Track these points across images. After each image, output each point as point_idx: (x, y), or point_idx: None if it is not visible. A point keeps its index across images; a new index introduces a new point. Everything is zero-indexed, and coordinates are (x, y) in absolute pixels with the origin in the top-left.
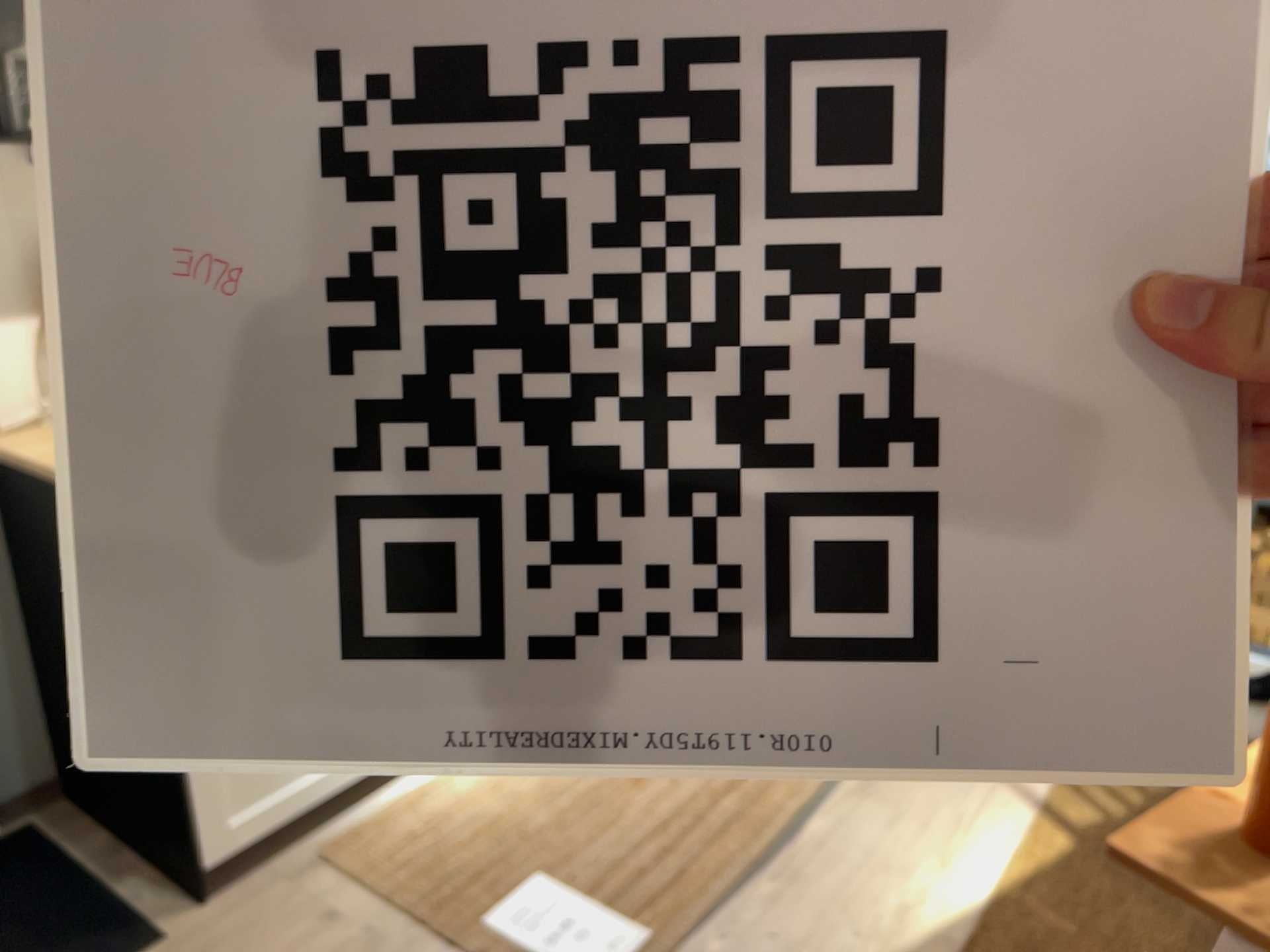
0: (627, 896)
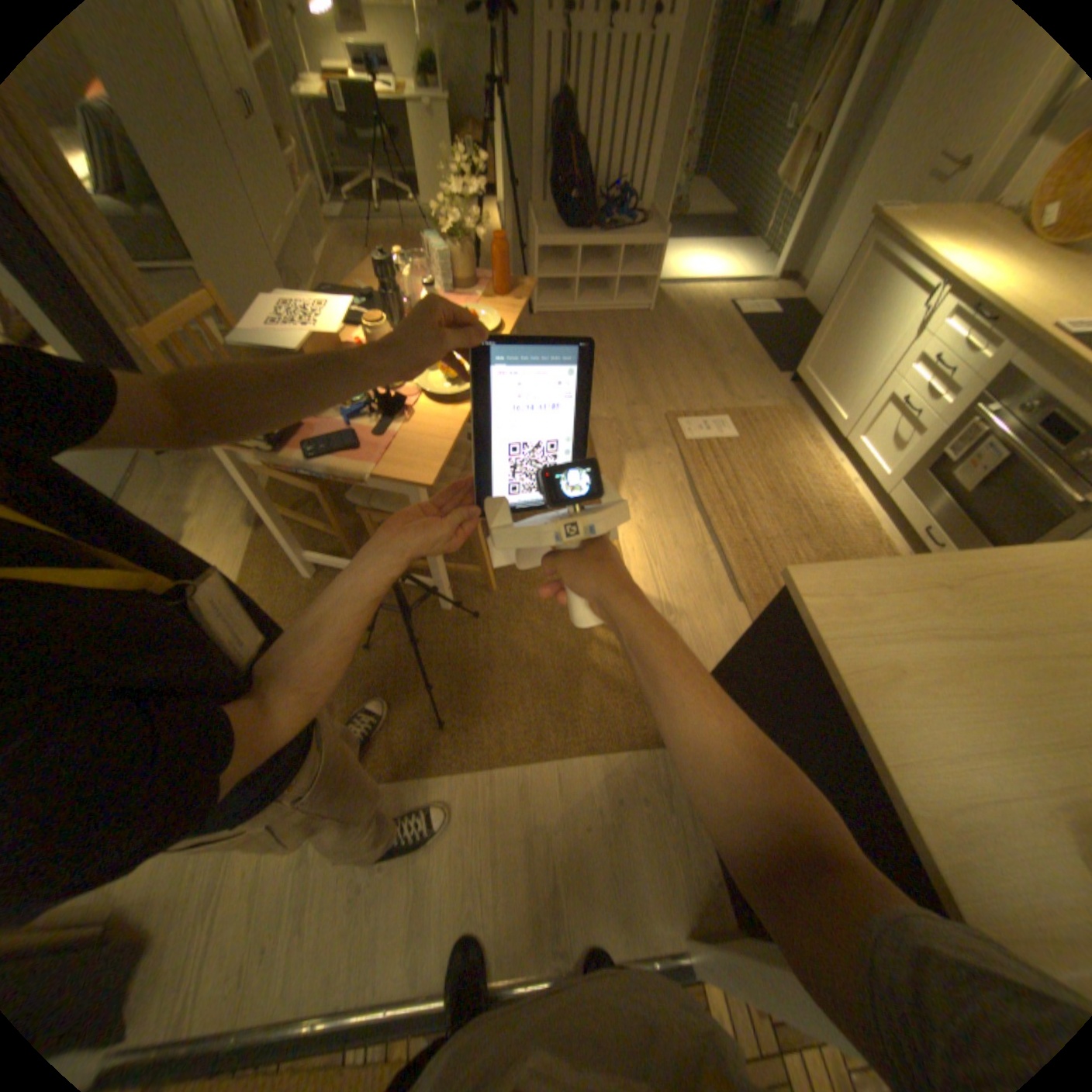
0: (708, 448)
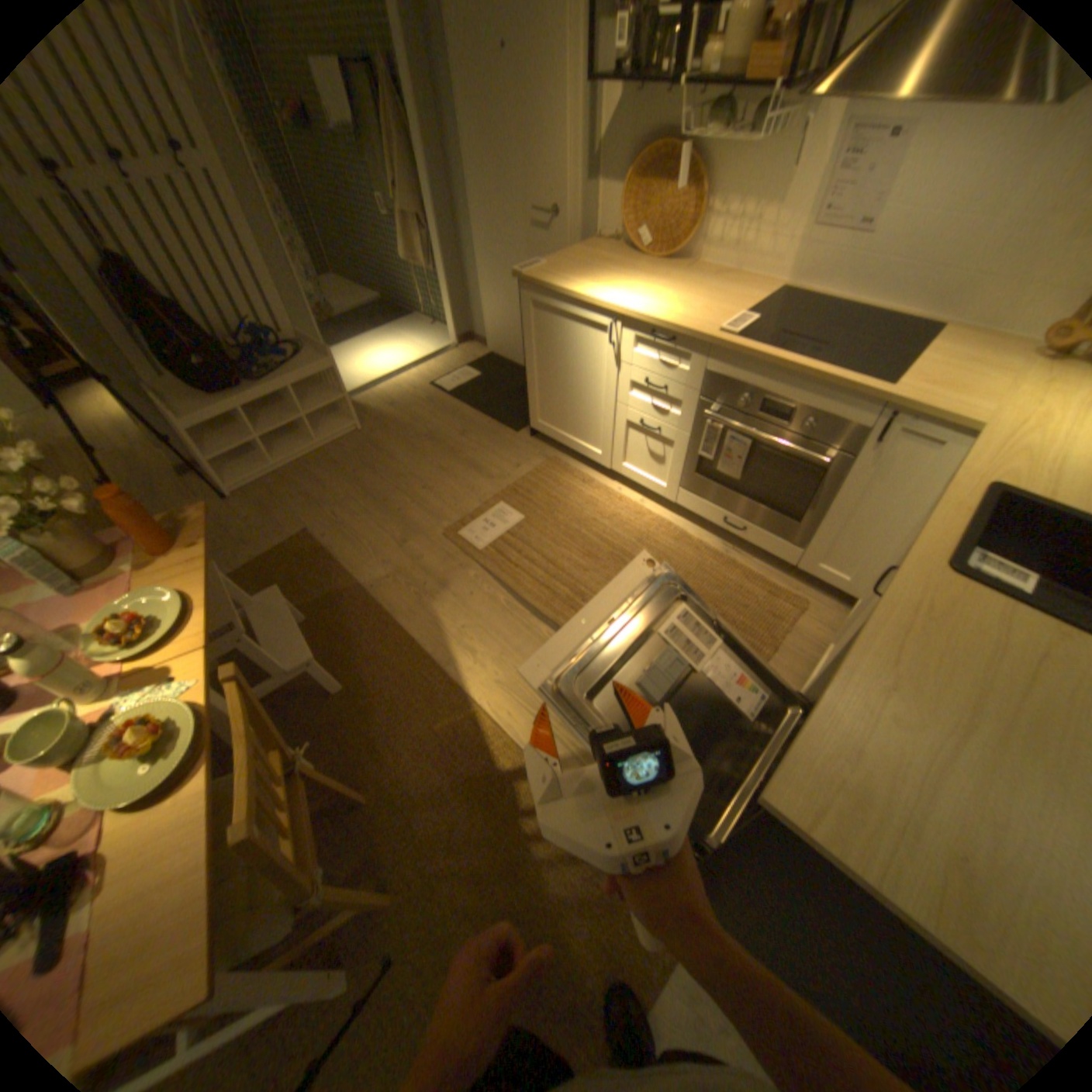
0: (506, 545)
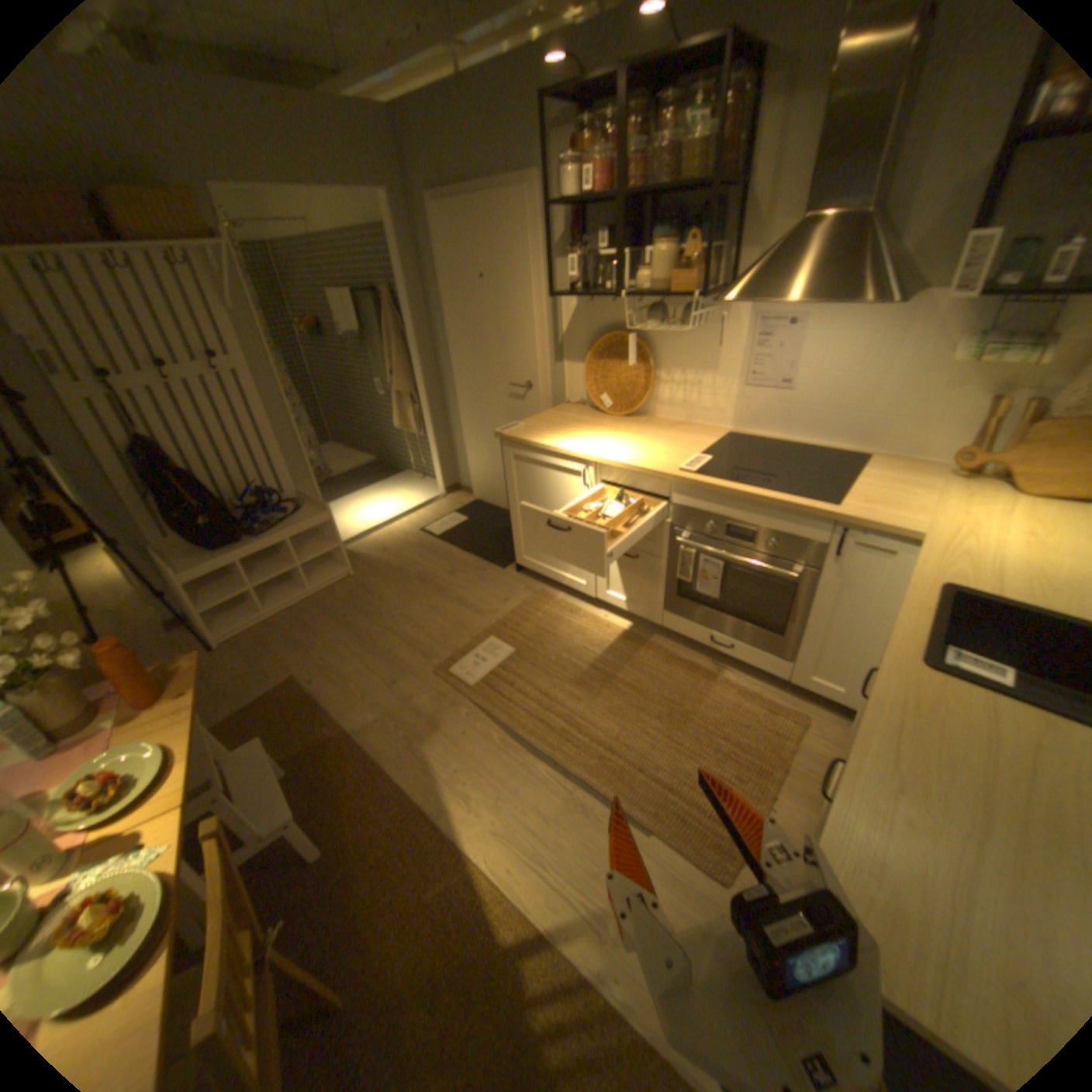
0: (499, 678)
